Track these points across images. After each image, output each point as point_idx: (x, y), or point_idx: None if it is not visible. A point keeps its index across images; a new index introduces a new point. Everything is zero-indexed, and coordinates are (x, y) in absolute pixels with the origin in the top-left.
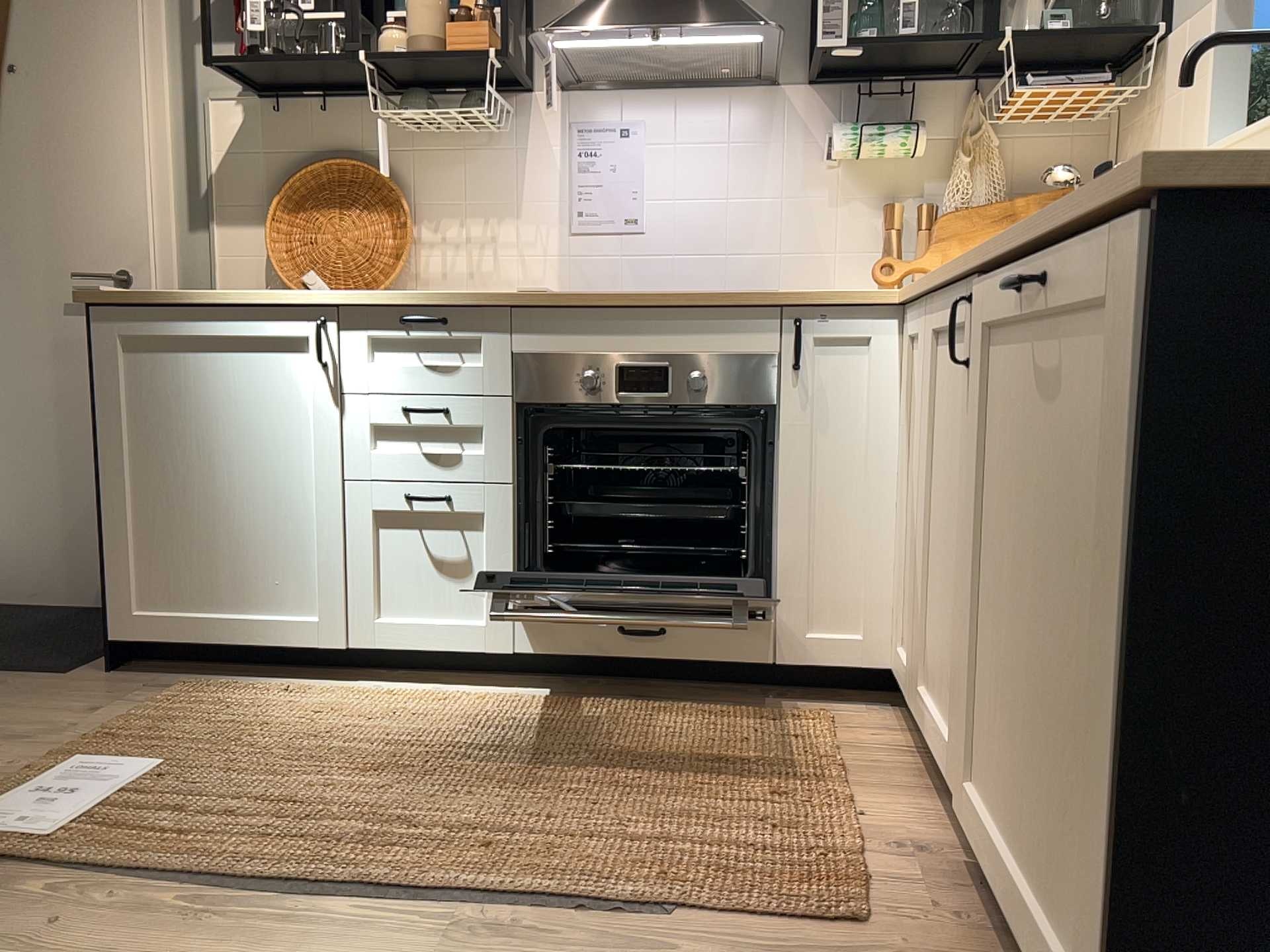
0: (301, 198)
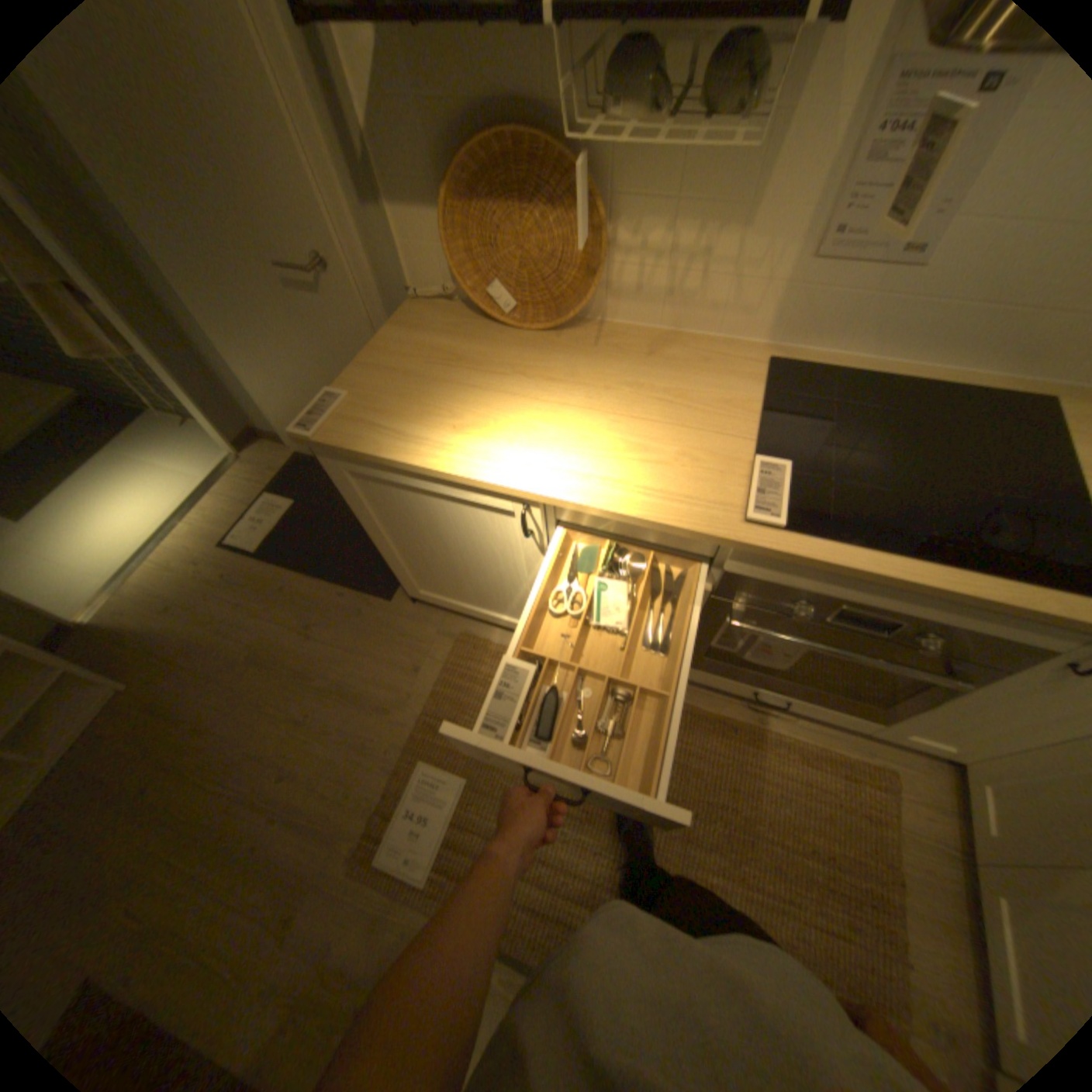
0: (472, 174)
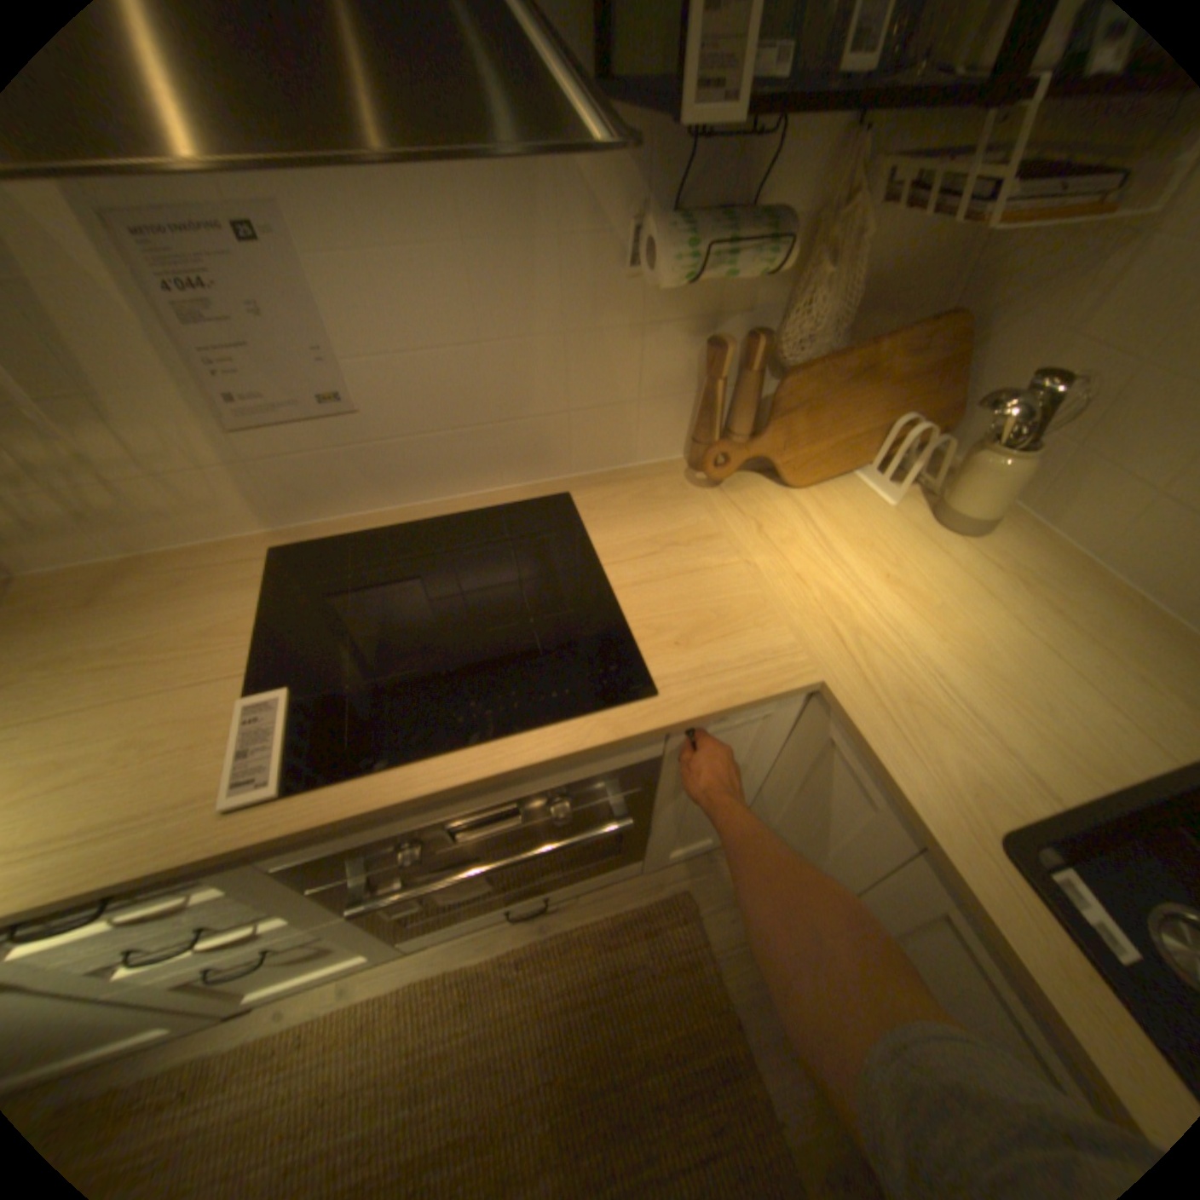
0: None
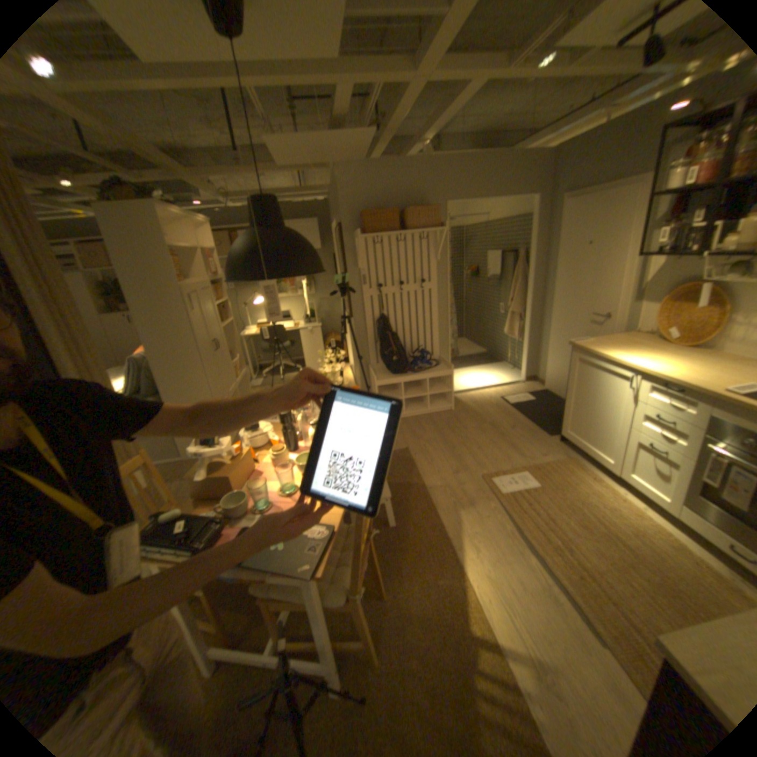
0: (680, 295)
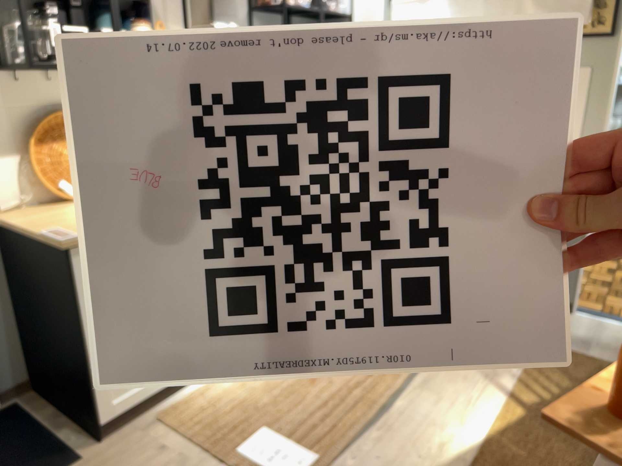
0: (41, 136)
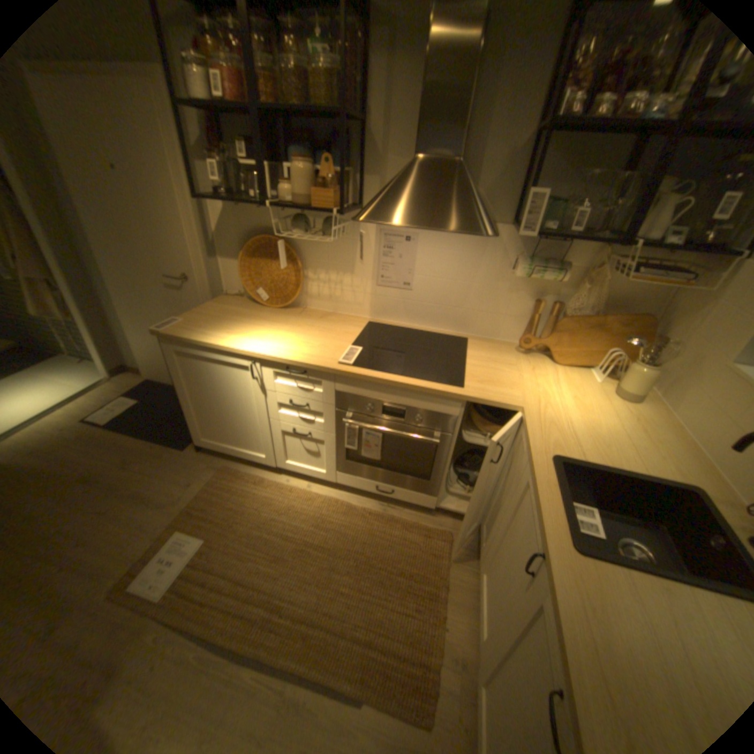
0: (253, 251)
